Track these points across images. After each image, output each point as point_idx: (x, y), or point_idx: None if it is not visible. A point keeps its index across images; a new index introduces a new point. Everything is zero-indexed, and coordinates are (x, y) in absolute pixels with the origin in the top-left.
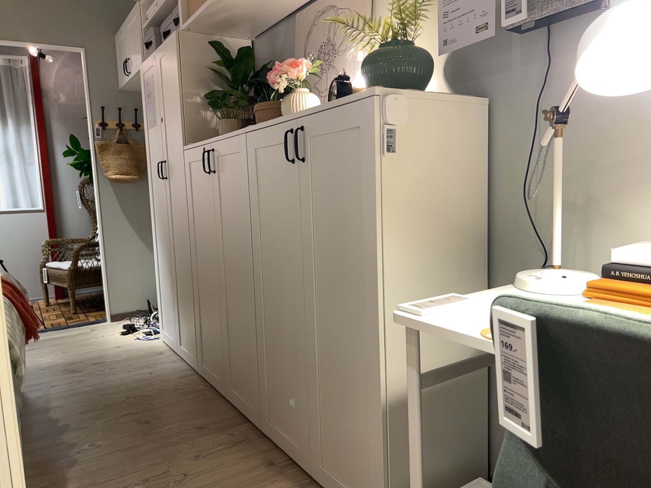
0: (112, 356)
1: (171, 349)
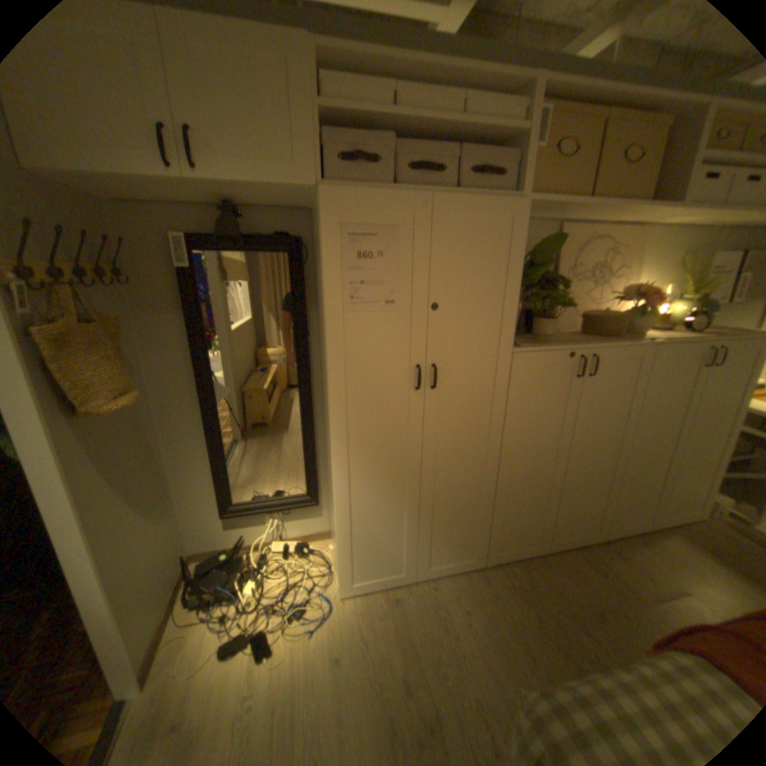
0: (381, 667)
1: (387, 589)
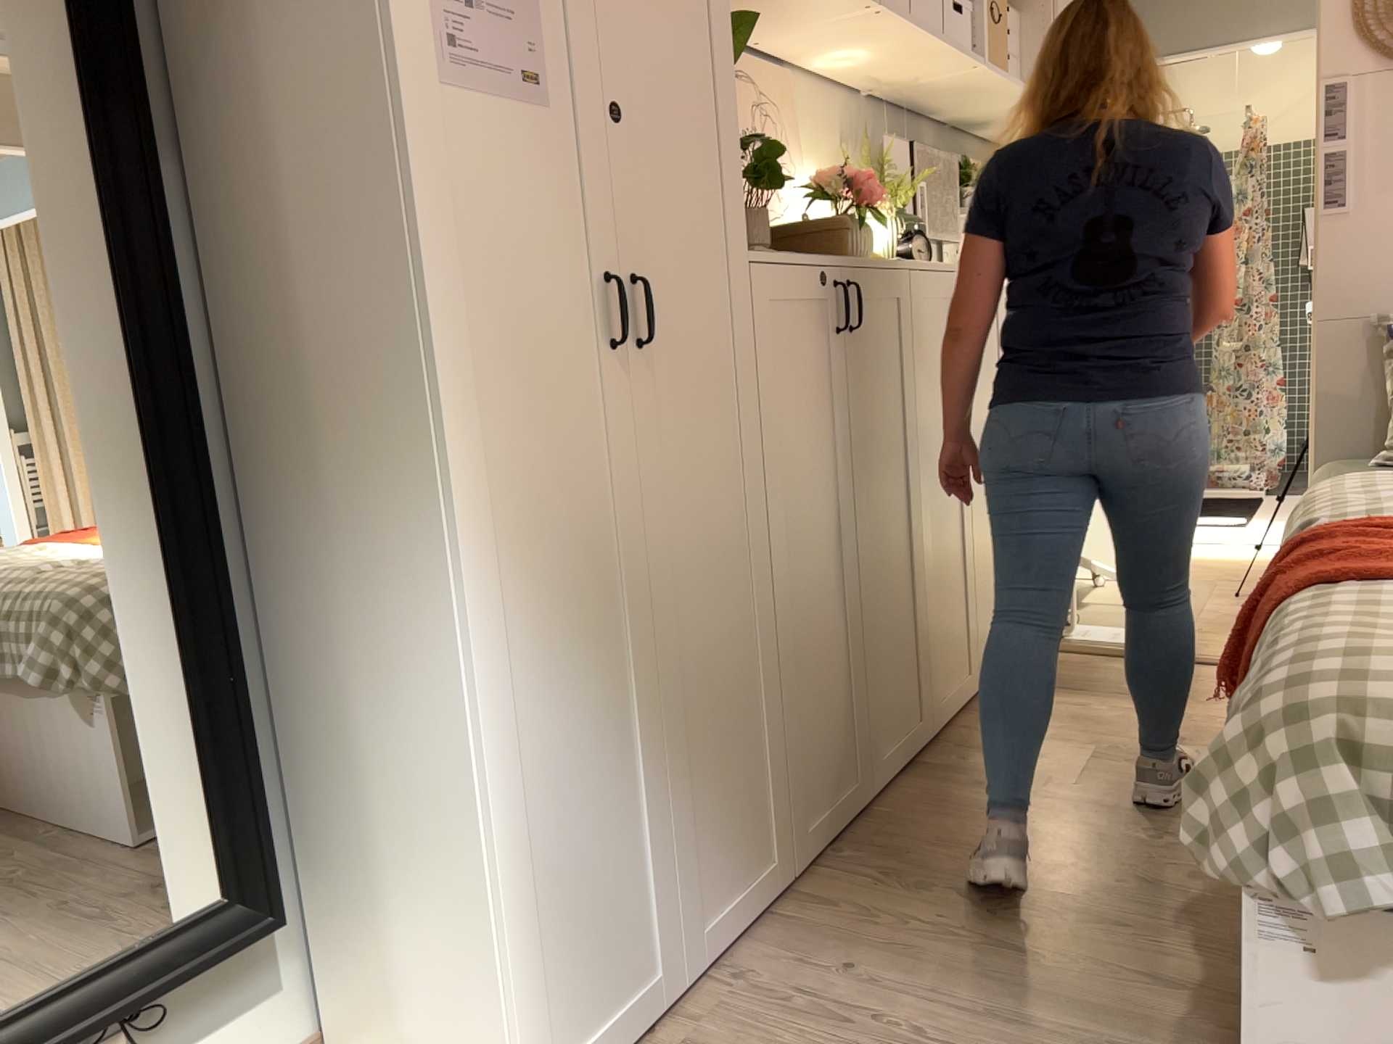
0: None
1: None
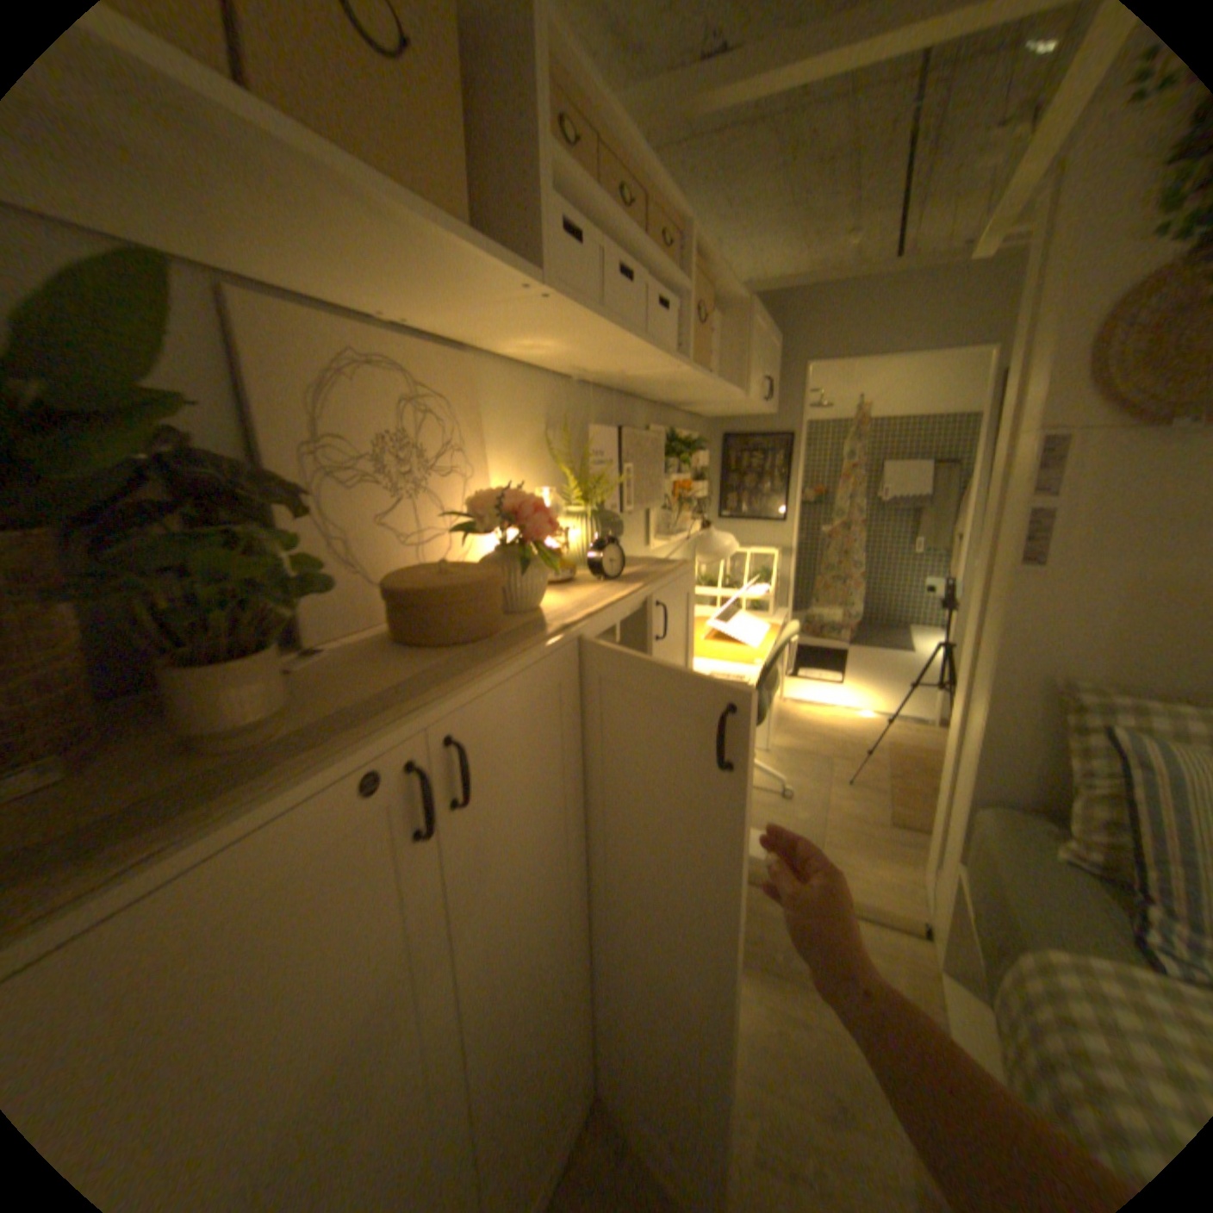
0: None
1: None
